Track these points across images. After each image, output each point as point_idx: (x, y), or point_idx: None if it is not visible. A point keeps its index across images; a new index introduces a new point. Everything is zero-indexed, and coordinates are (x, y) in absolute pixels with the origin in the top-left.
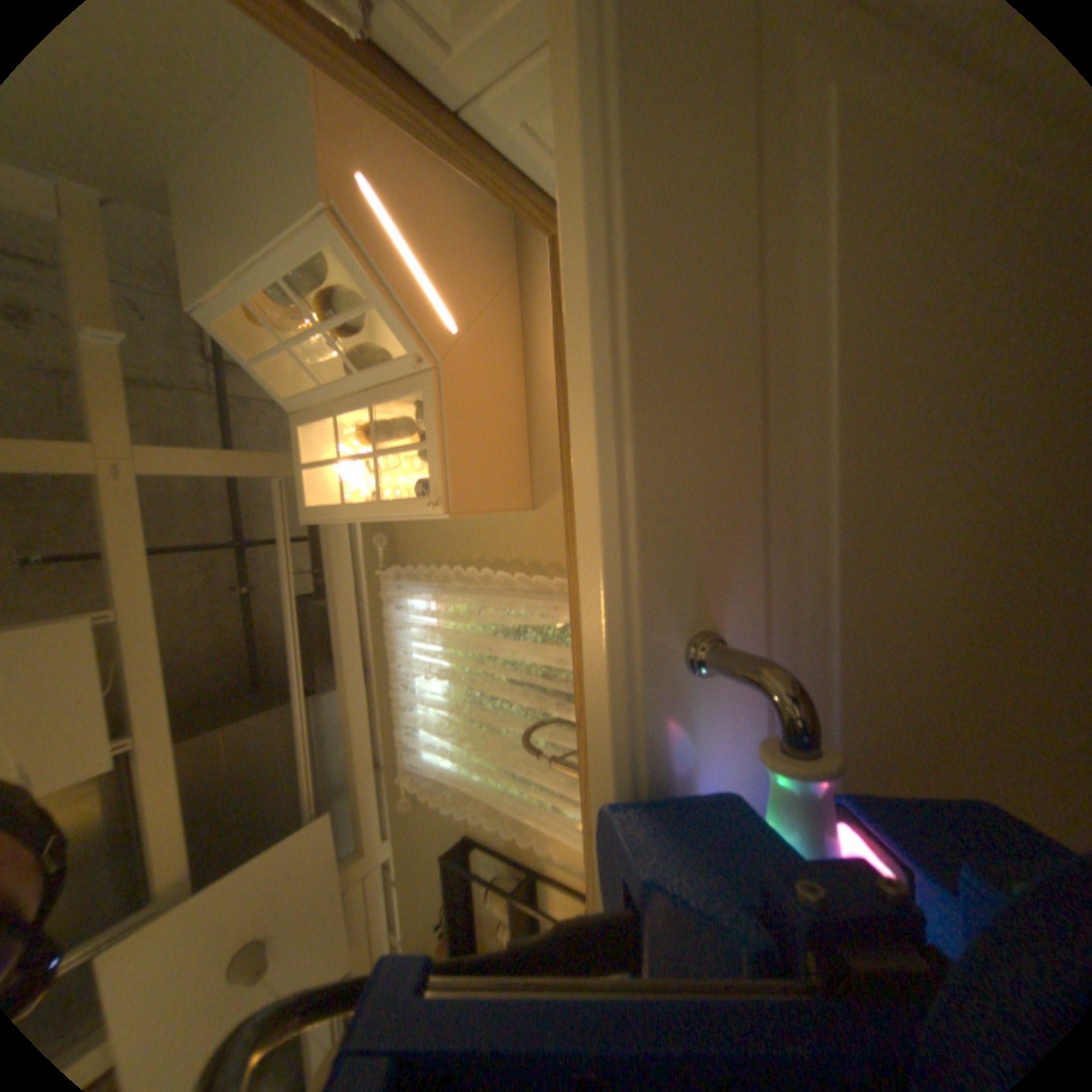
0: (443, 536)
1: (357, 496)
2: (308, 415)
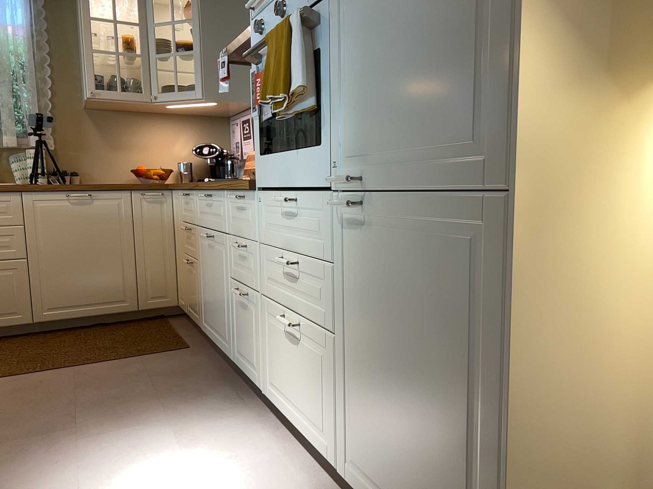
0: (64, 43)
1: (93, 31)
2: (140, 4)
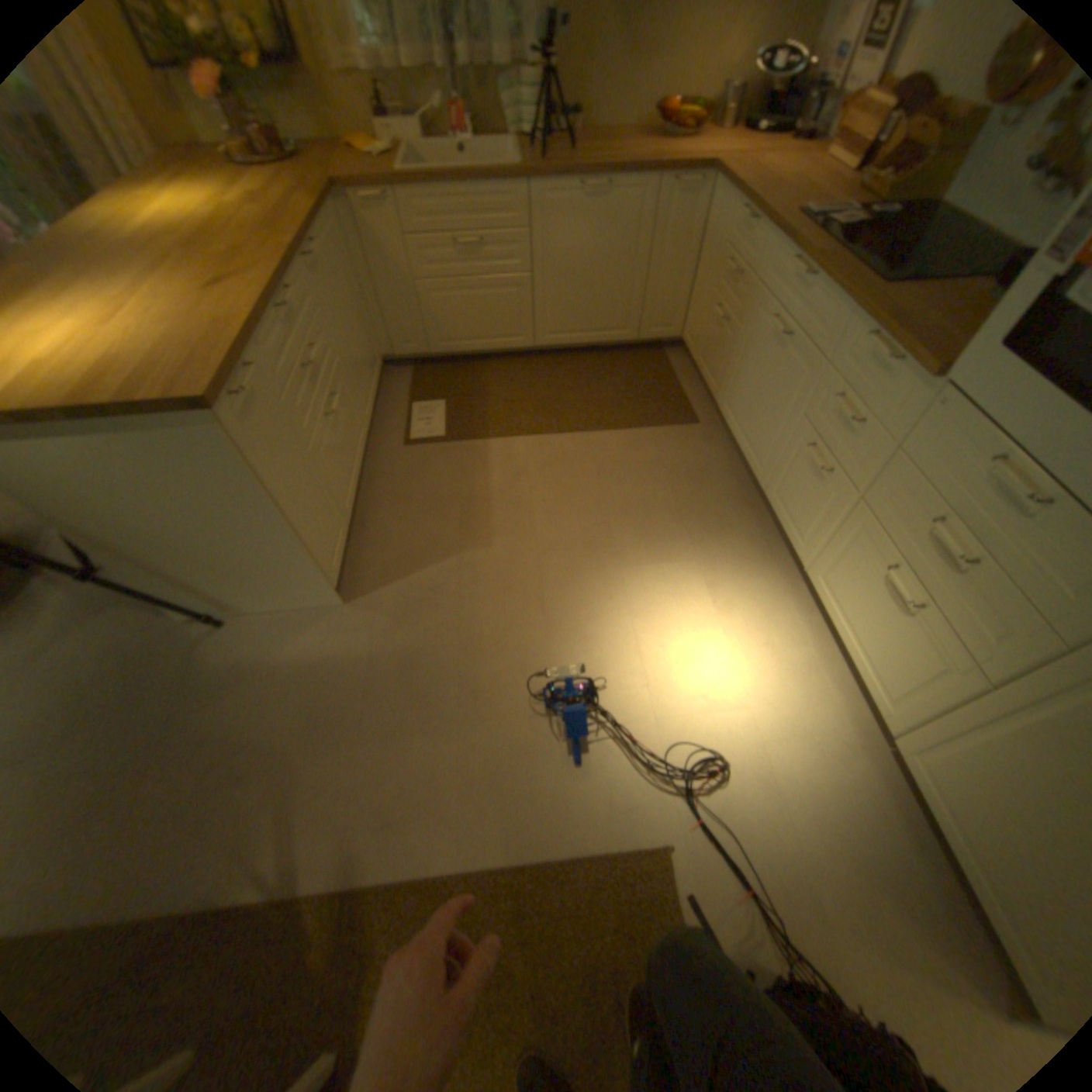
0: None
1: None
2: None
